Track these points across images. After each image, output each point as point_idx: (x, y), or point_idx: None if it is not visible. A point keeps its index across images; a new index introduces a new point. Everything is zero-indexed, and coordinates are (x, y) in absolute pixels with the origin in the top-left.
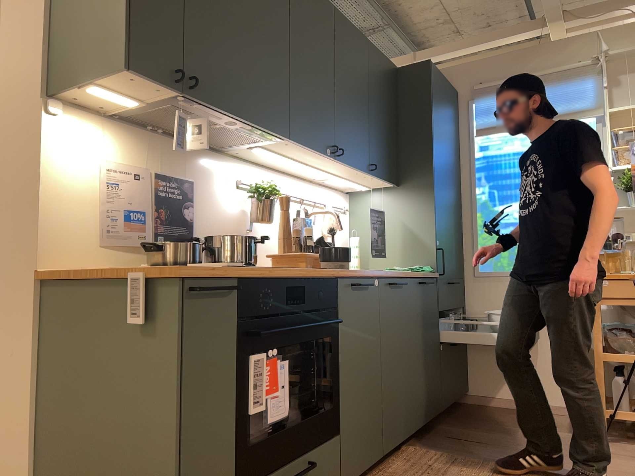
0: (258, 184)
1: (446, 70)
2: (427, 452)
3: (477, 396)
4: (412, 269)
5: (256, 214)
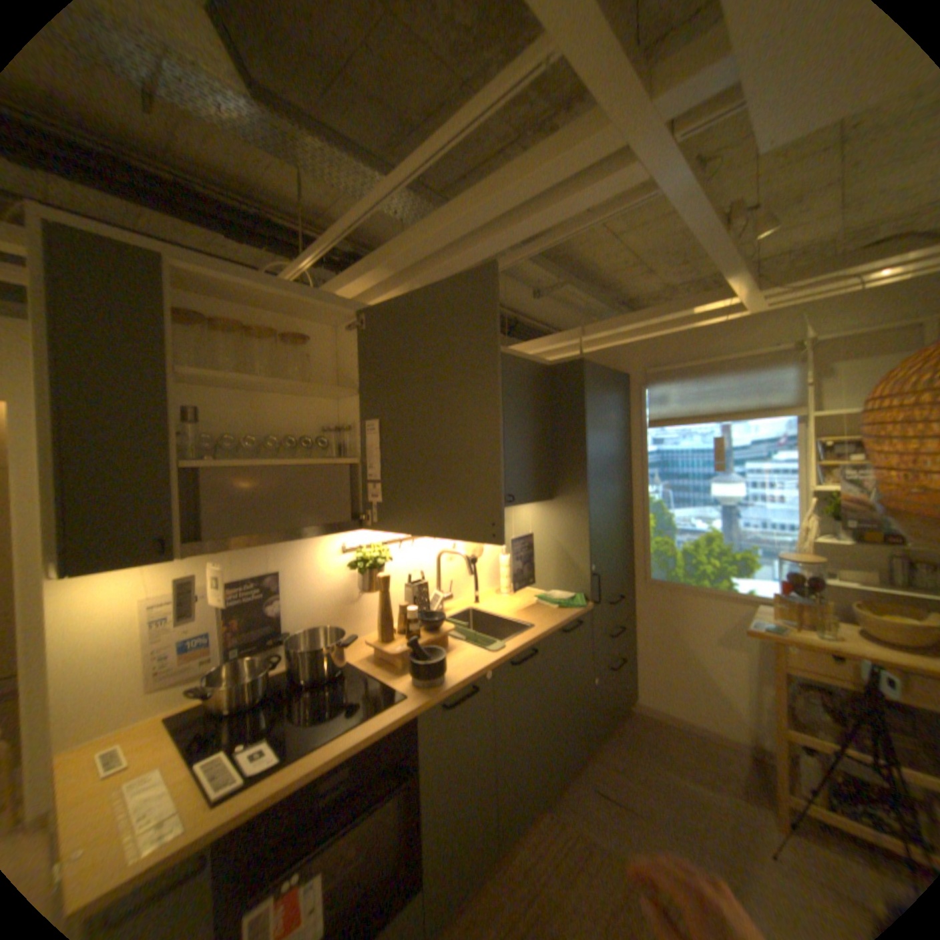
0: (363, 551)
1: (616, 348)
2: (561, 831)
3: (646, 708)
4: (559, 602)
5: (362, 585)
